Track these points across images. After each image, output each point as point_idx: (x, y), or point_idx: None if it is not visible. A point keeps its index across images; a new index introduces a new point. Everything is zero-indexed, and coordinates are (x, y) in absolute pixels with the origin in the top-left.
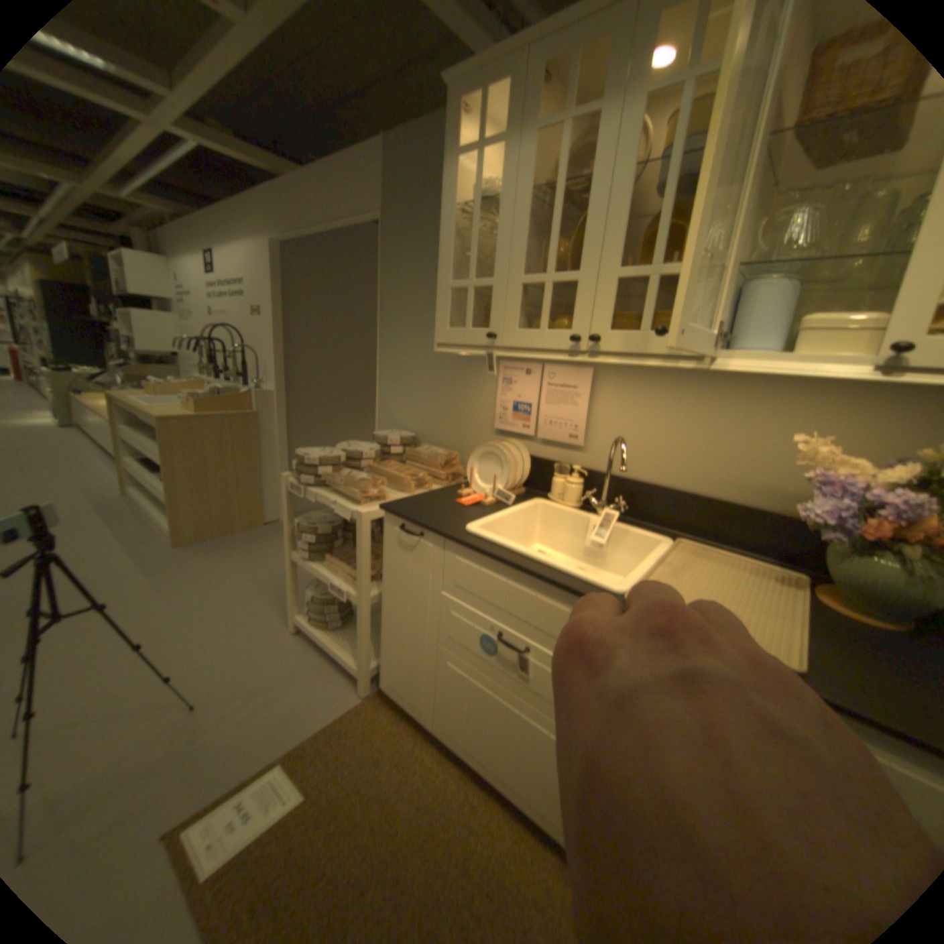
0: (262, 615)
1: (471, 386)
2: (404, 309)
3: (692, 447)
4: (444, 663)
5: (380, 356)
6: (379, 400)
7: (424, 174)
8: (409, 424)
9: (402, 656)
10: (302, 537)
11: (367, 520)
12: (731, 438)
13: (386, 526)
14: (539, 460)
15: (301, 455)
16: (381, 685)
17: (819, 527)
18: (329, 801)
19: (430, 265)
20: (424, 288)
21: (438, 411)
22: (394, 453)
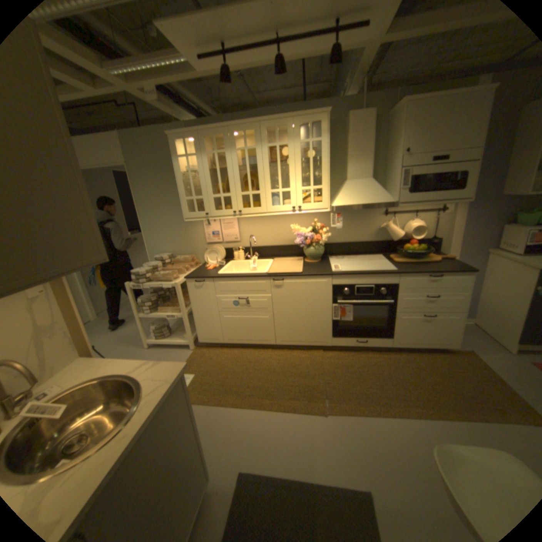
0: (127, 351)
1: (193, 230)
2: (151, 204)
3: (270, 234)
4: (223, 318)
5: (142, 225)
6: (147, 244)
7: (147, 150)
8: (167, 251)
9: (207, 326)
10: (144, 306)
11: (179, 286)
12: (279, 229)
13: (188, 285)
14: (228, 249)
15: (135, 273)
16: (200, 342)
17: (300, 245)
18: (204, 372)
19: (160, 186)
20: (159, 195)
21: (180, 242)
22: (168, 263)
